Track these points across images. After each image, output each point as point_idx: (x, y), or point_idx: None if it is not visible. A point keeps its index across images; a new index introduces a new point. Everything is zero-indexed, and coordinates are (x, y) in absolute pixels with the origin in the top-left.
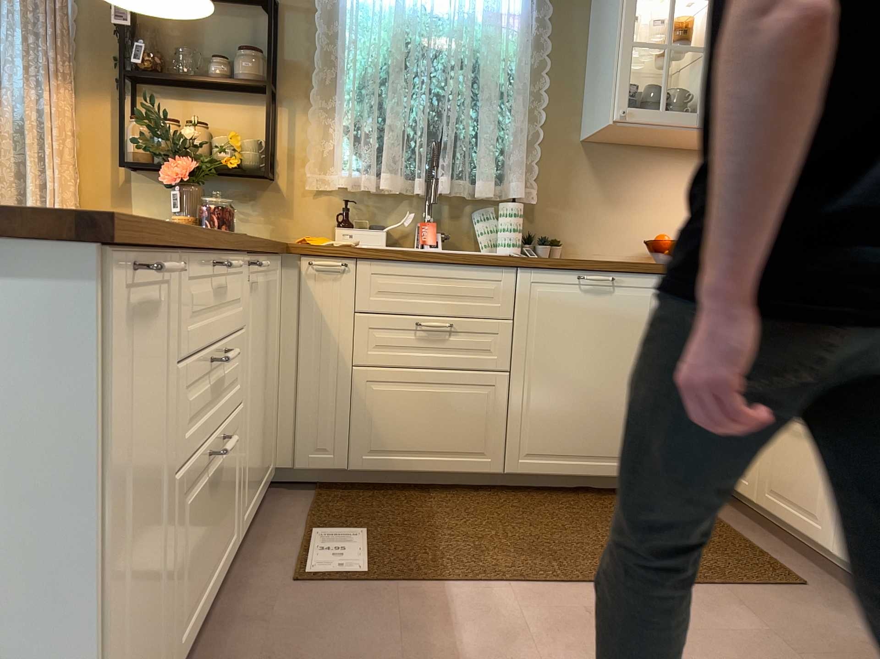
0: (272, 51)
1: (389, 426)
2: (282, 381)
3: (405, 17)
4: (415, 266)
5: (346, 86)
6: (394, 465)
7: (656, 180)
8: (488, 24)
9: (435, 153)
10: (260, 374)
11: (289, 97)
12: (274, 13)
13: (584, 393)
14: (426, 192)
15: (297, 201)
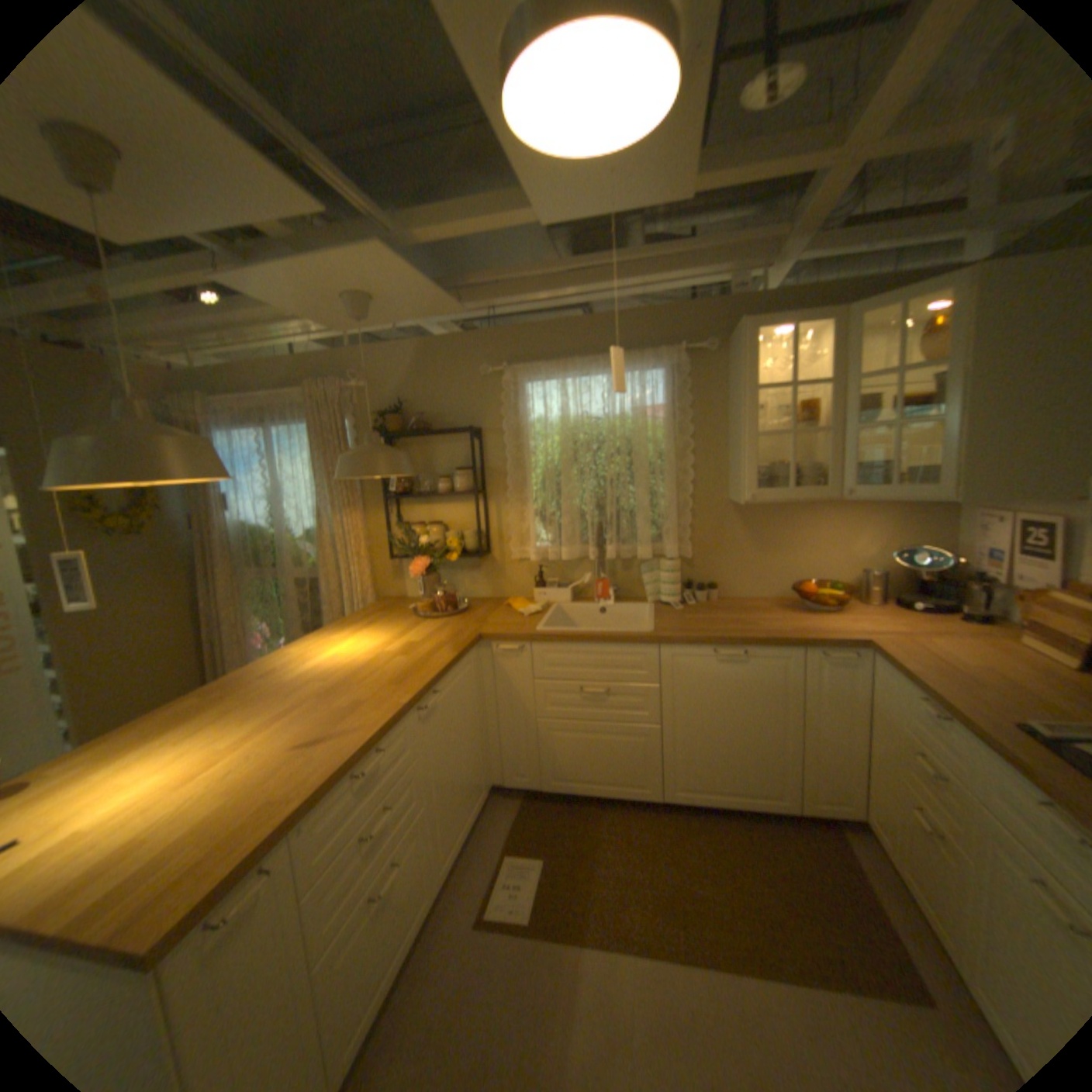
0: (474, 470)
1: (568, 762)
2: (489, 727)
3: (569, 425)
4: (575, 646)
5: (529, 486)
6: (575, 790)
7: (803, 525)
8: (634, 421)
9: (601, 528)
10: (454, 755)
11: (493, 494)
12: (472, 442)
13: (727, 744)
14: (598, 556)
15: (507, 567)
